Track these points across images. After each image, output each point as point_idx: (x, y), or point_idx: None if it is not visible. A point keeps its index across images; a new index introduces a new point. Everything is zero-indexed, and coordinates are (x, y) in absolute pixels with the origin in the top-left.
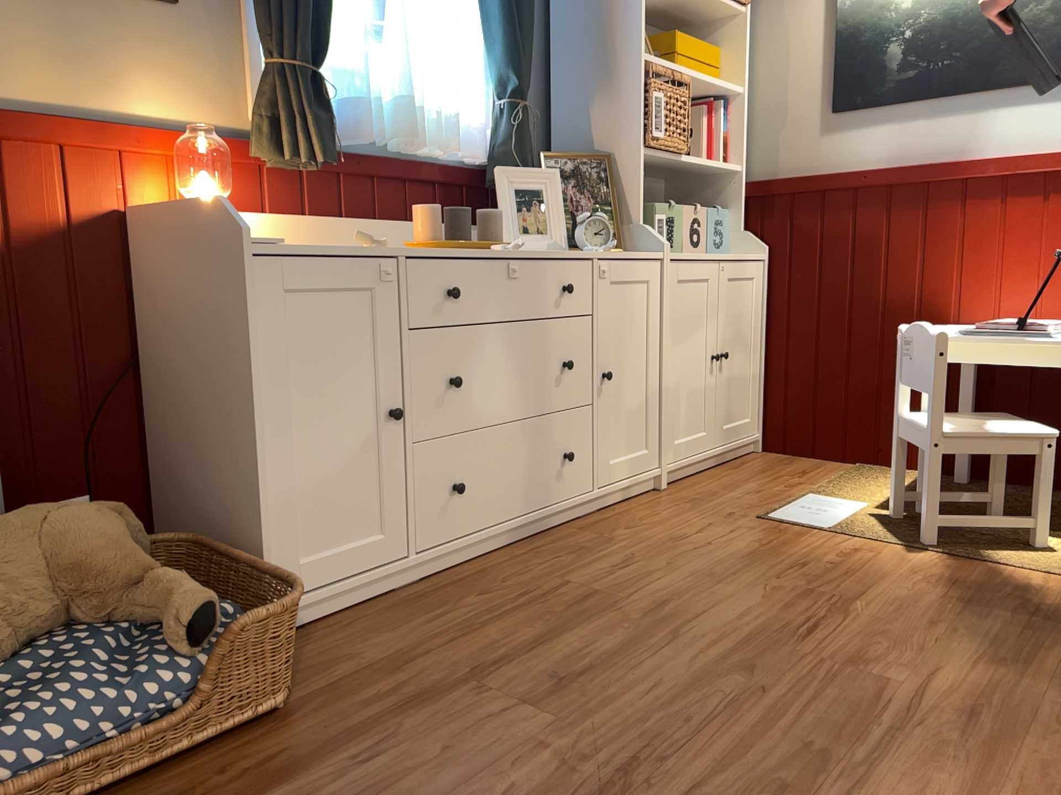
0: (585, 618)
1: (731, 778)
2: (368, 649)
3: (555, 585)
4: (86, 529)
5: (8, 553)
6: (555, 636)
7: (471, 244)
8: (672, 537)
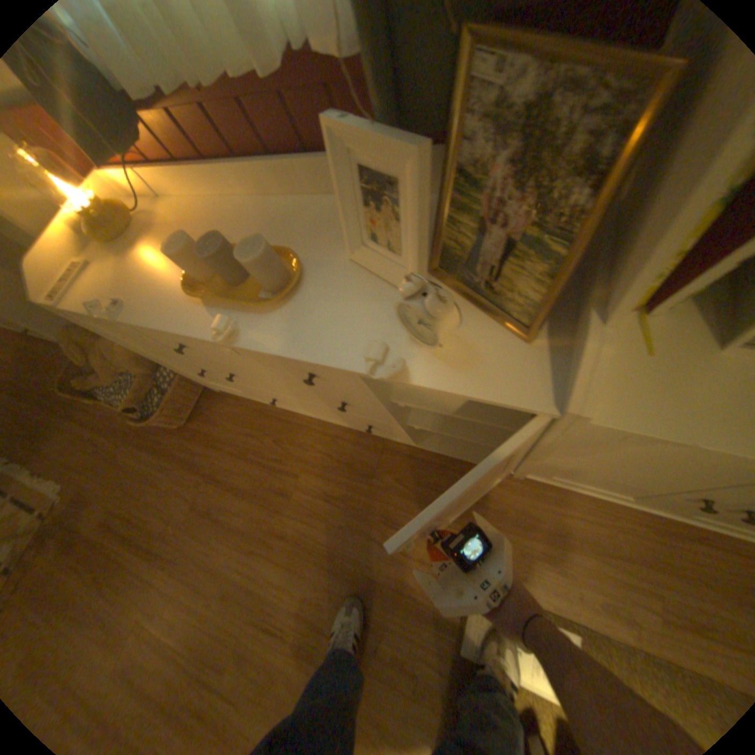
0: (259, 503)
1: (156, 599)
2: (220, 427)
3: (292, 473)
4: (121, 354)
5: (110, 350)
6: (240, 497)
7: (209, 301)
8: (392, 519)
